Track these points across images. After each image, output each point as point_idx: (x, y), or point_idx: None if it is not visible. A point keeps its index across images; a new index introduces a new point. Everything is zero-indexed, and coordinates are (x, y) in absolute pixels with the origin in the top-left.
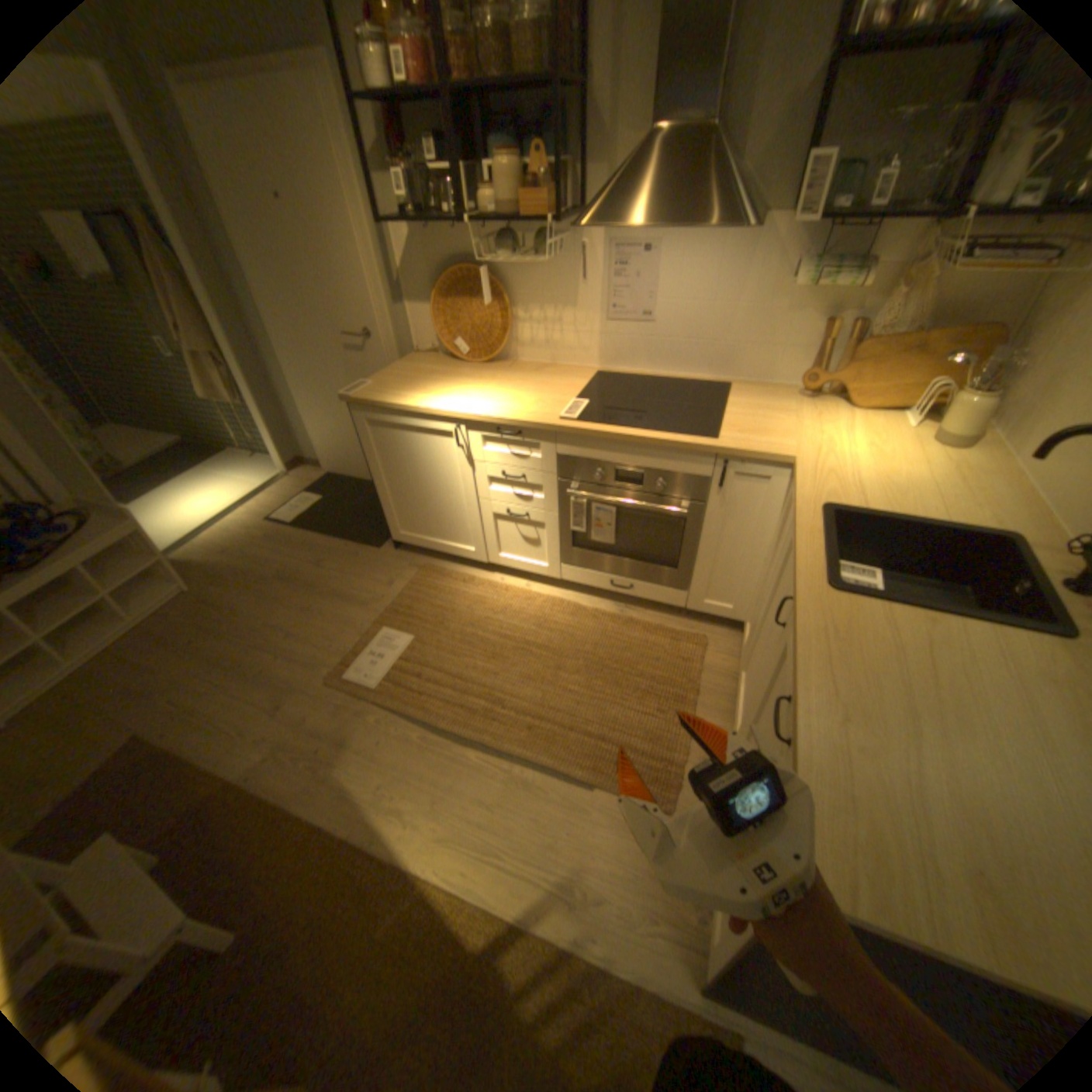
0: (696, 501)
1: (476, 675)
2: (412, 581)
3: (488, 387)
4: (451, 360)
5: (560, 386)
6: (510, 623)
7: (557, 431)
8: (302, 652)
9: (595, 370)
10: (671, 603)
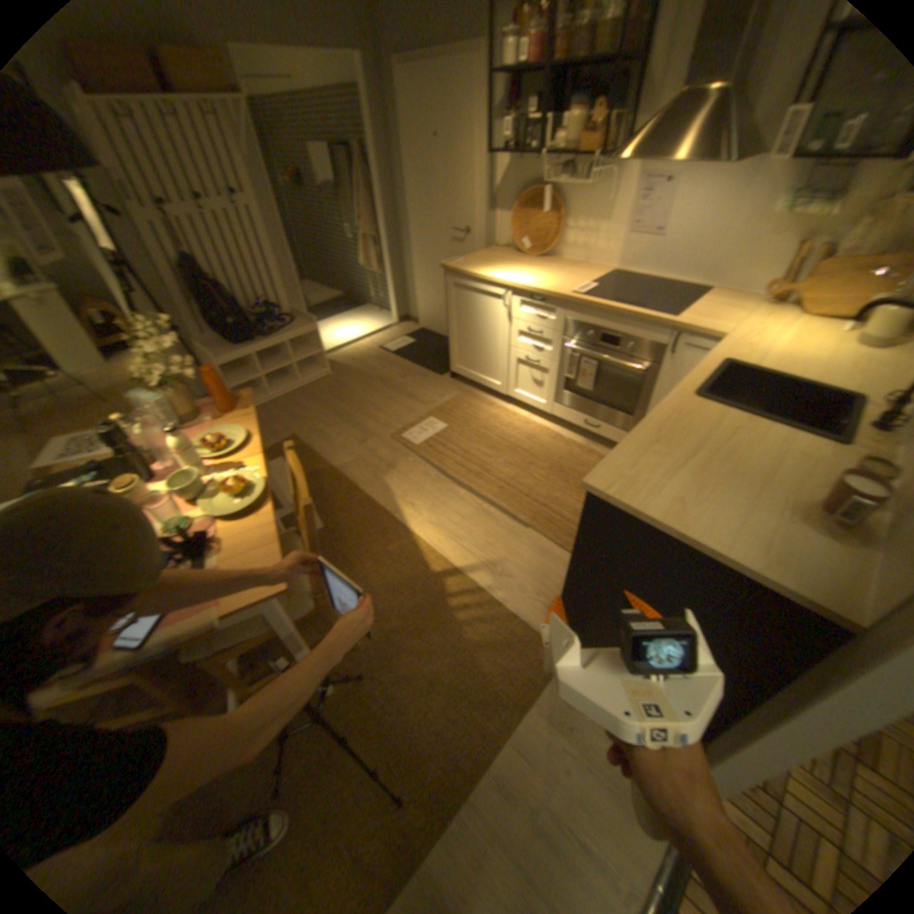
0: (652, 364)
1: (476, 455)
2: (454, 398)
3: (532, 271)
4: (515, 254)
5: (581, 276)
6: (508, 434)
7: (566, 301)
8: (381, 420)
9: (613, 270)
10: None
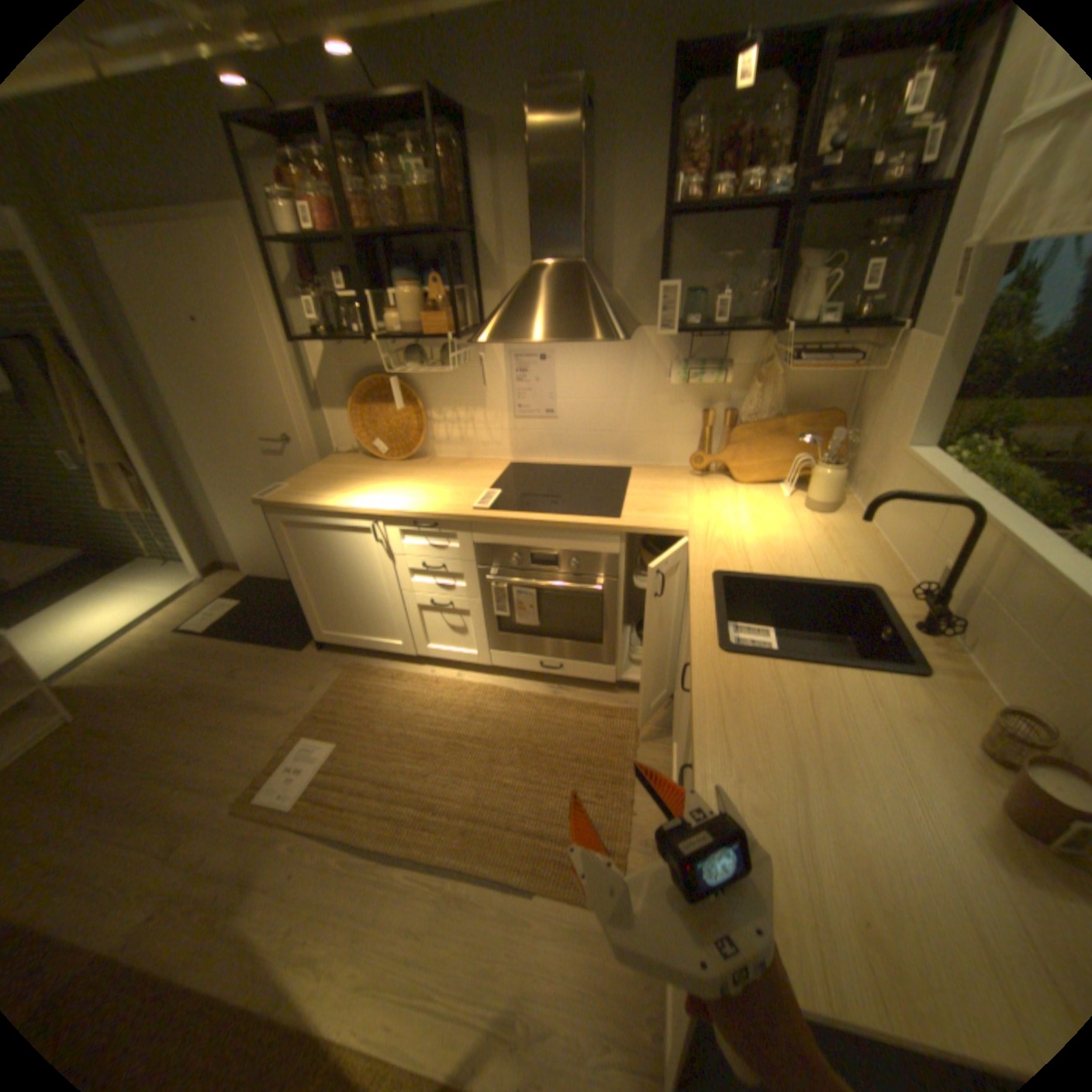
0: (609, 578)
1: (404, 782)
2: (335, 684)
3: (406, 483)
4: (371, 460)
5: (475, 479)
6: (441, 718)
7: (472, 521)
8: (206, 779)
9: (509, 462)
10: (602, 680)
